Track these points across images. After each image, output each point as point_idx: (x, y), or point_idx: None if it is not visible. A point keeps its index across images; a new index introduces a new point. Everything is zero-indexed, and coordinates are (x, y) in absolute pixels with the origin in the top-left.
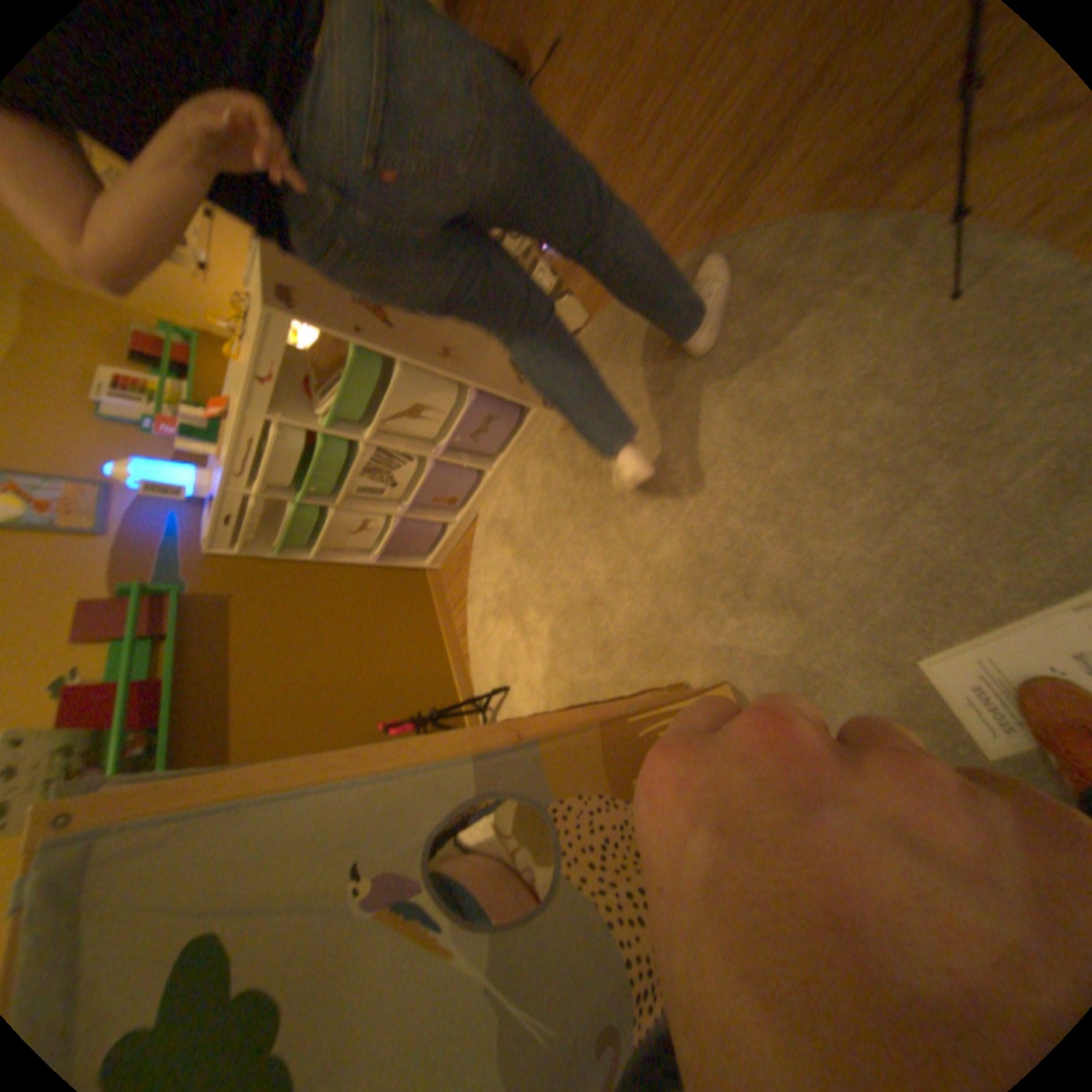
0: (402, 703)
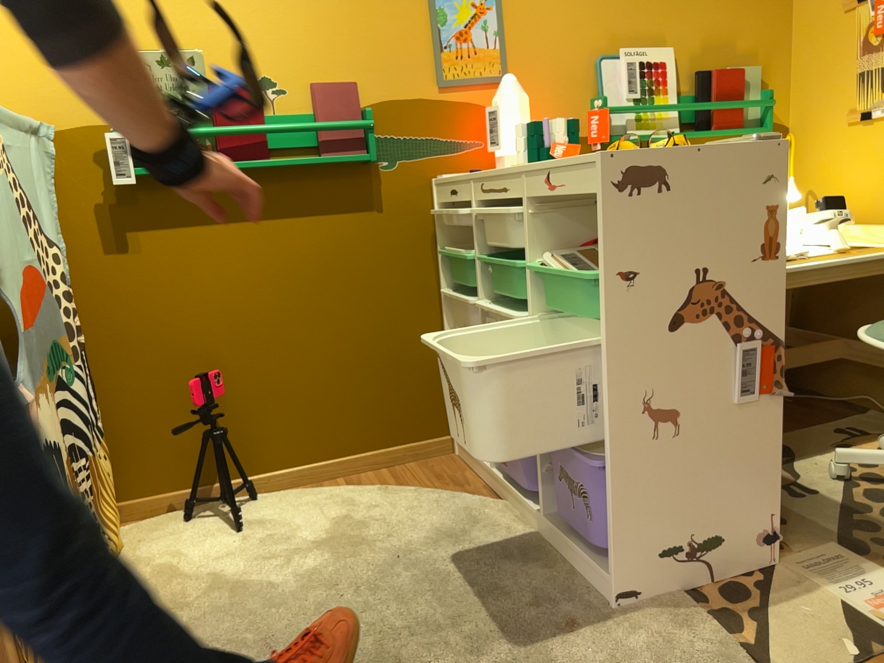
0: (255, 398)
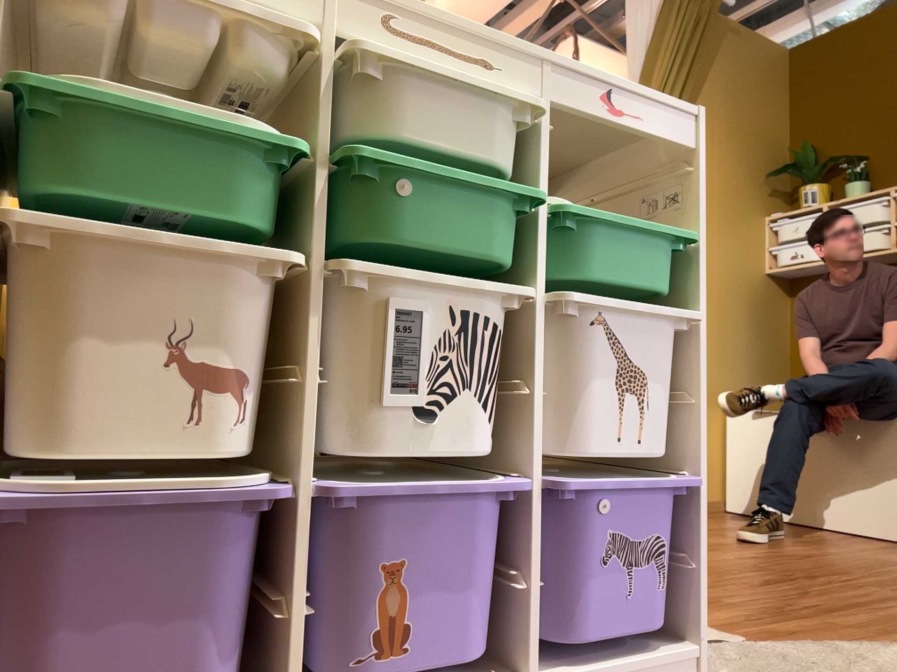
0: None
